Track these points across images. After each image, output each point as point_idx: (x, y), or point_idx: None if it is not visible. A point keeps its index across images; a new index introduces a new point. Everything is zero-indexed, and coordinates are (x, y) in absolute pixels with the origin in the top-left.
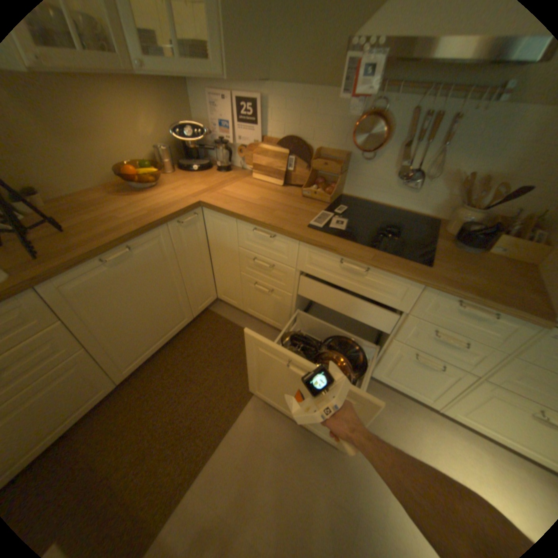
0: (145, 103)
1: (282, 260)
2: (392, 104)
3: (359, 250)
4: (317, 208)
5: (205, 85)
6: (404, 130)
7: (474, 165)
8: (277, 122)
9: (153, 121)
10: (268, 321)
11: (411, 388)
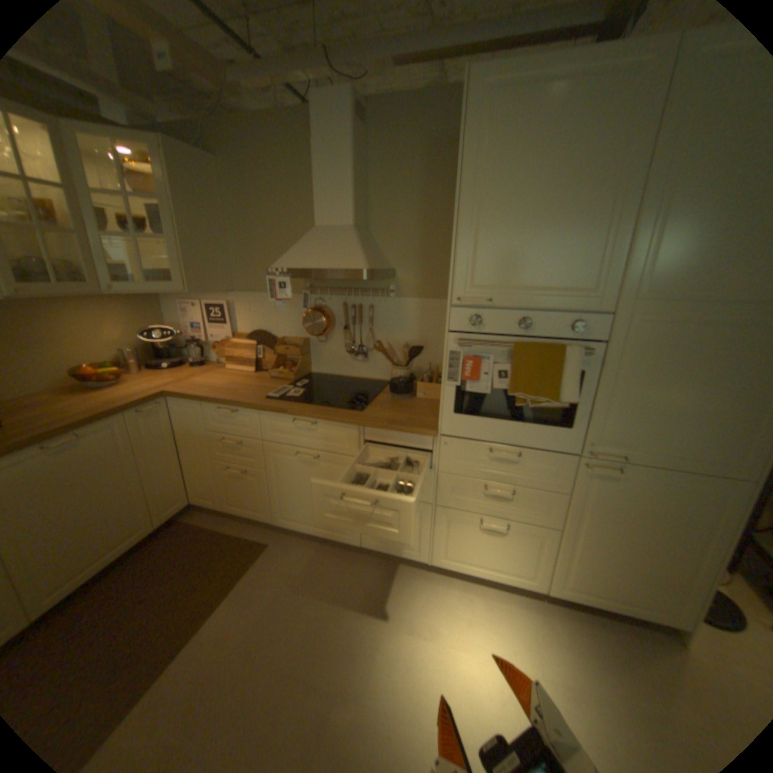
0: (112, 314)
1: (247, 435)
2: (326, 303)
3: (304, 408)
4: (280, 385)
5: (176, 297)
6: (341, 319)
7: (394, 338)
8: (243, 321)
9: (119, 328)
10: (248, 515)
11: (395, 545)
